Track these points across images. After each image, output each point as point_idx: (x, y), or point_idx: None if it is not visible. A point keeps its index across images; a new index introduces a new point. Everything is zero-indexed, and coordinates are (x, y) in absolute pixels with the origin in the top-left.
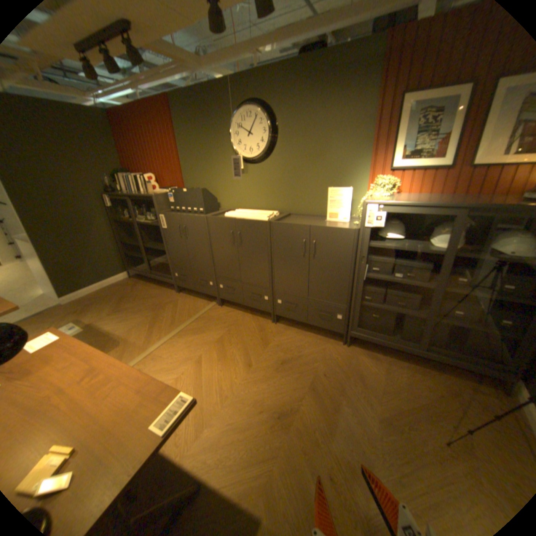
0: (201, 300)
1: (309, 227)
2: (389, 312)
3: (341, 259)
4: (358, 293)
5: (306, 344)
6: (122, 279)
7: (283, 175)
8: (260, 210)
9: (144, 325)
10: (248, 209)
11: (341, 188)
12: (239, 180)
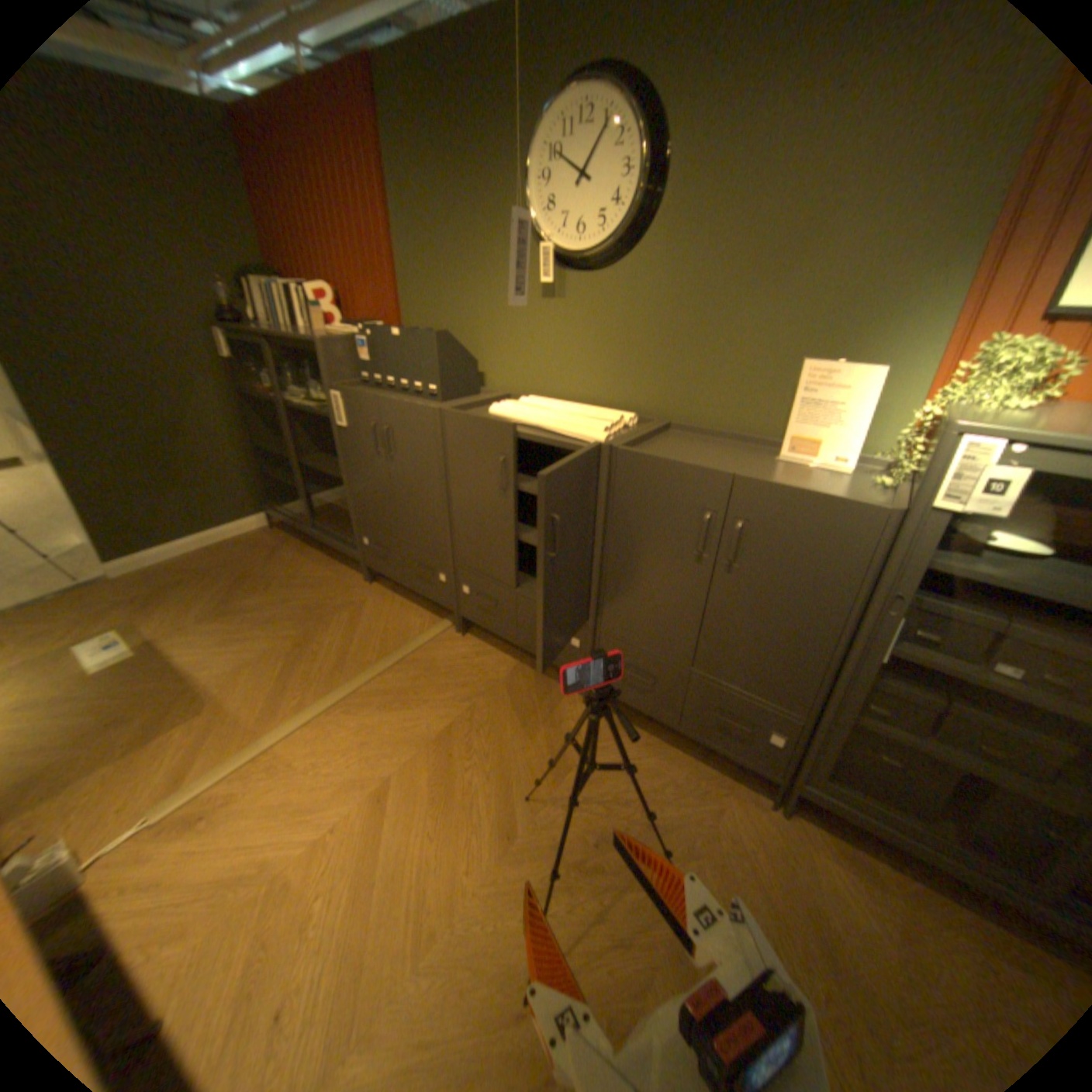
0: (419, 608)
1: (732, 480)
2: (944, 762)
3: (821, 590)
4: (855, 696)
5: (669, 789)
6: (255, 528)
7: (667, 308)
8: (588, 403)
9: (274, 660)
10: (557, 397)
11: (851, 365)
12: (541, 316)
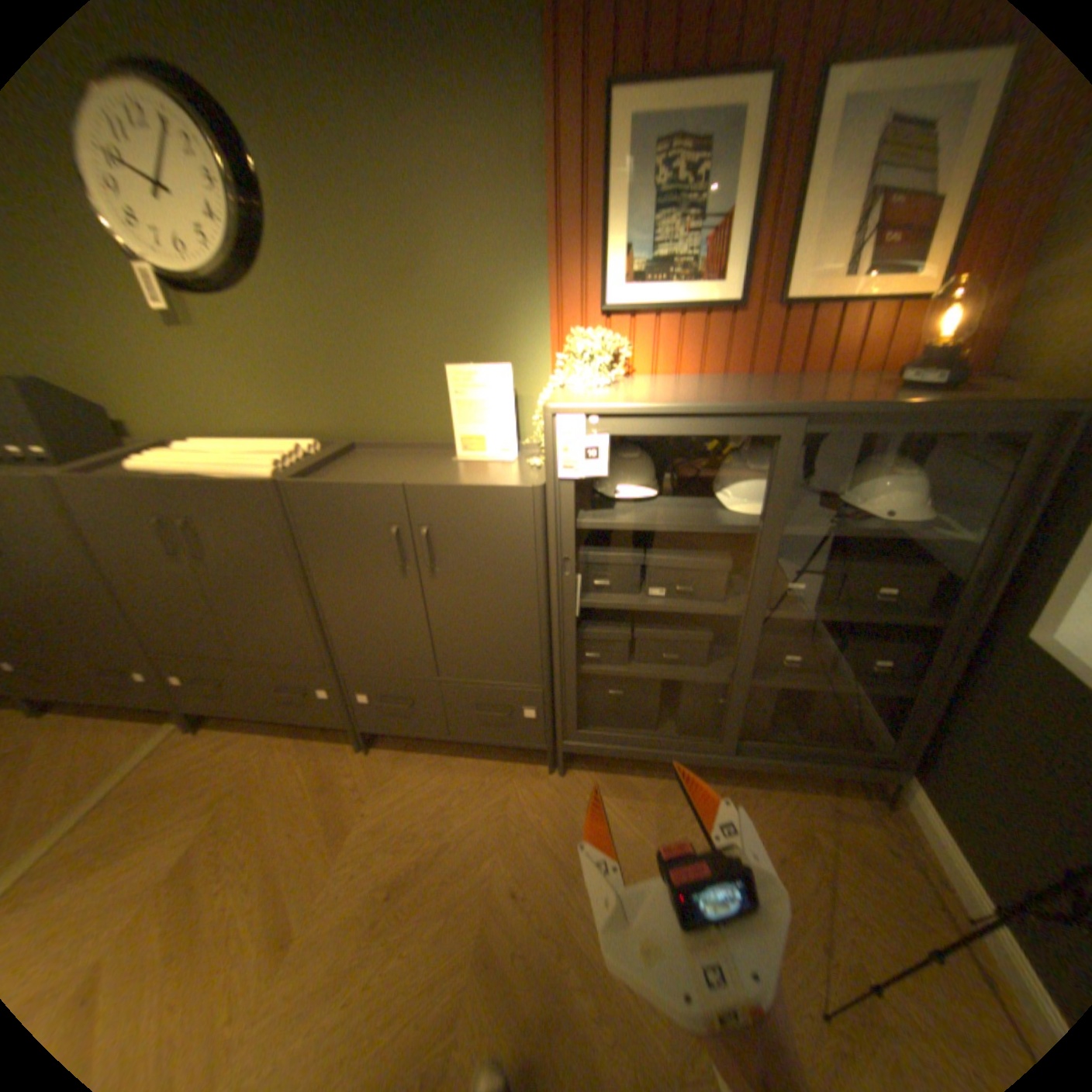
0: (126, 724)
1: (402, 492)
2: (645, 679)
3: (509, 572)
4: (567, 652)
5: (455, 801)
6: None
7: (311, 330)
8: (264, 437)
9: None
10: (226, 437)
11: (482, 368)
12: (173, 349)
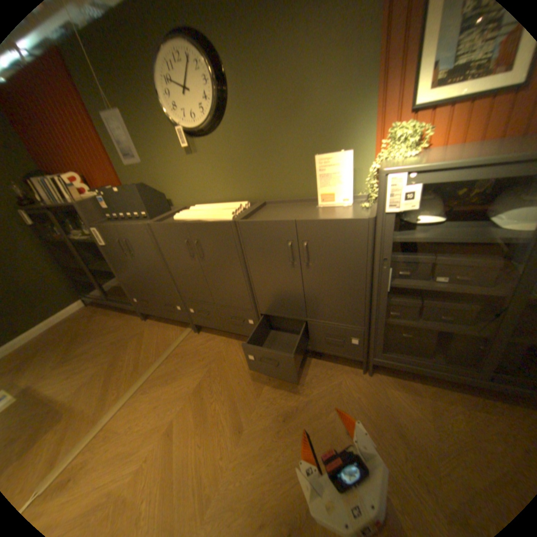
0: (173, 326)
1: (294, 223)
2: (428, 329)
3: (350, 265)
4: (380, 311)
5: (313, 380)
6: (76, 309)
7: (246, 146)
8: (224, 201)
9: (98, 378)
10: (208, 202)
11: (335, 154)
12: (188, 163)
